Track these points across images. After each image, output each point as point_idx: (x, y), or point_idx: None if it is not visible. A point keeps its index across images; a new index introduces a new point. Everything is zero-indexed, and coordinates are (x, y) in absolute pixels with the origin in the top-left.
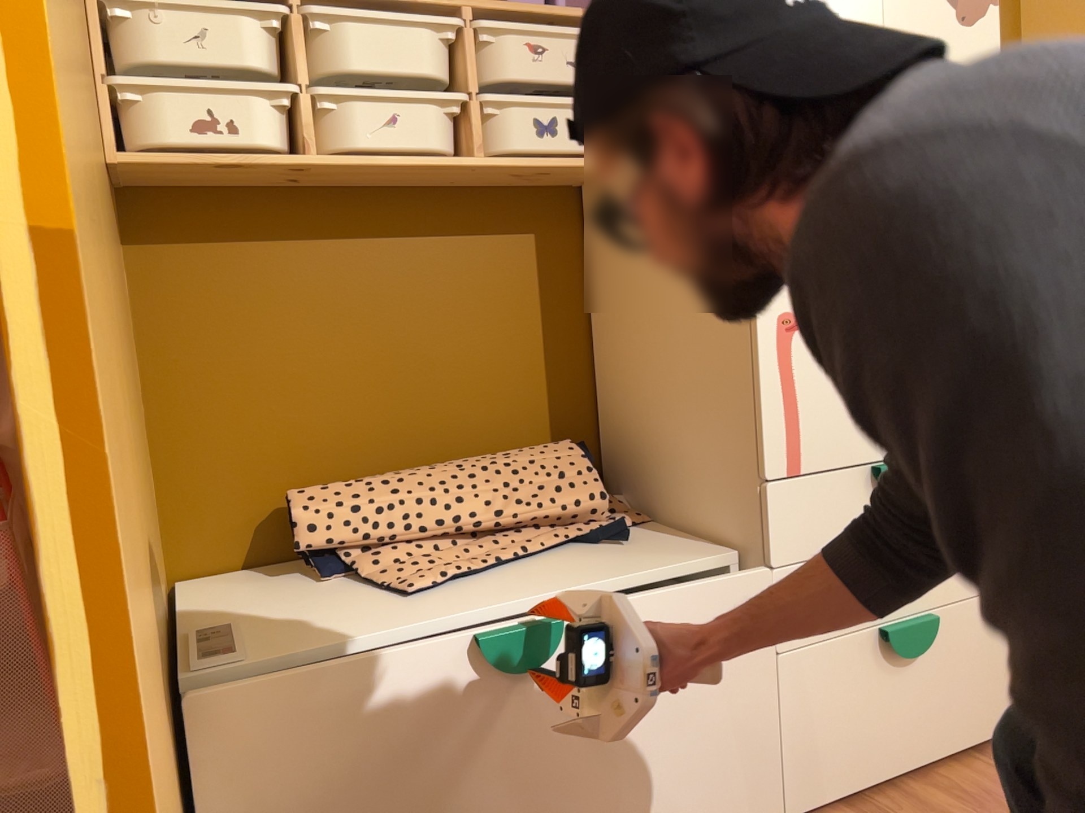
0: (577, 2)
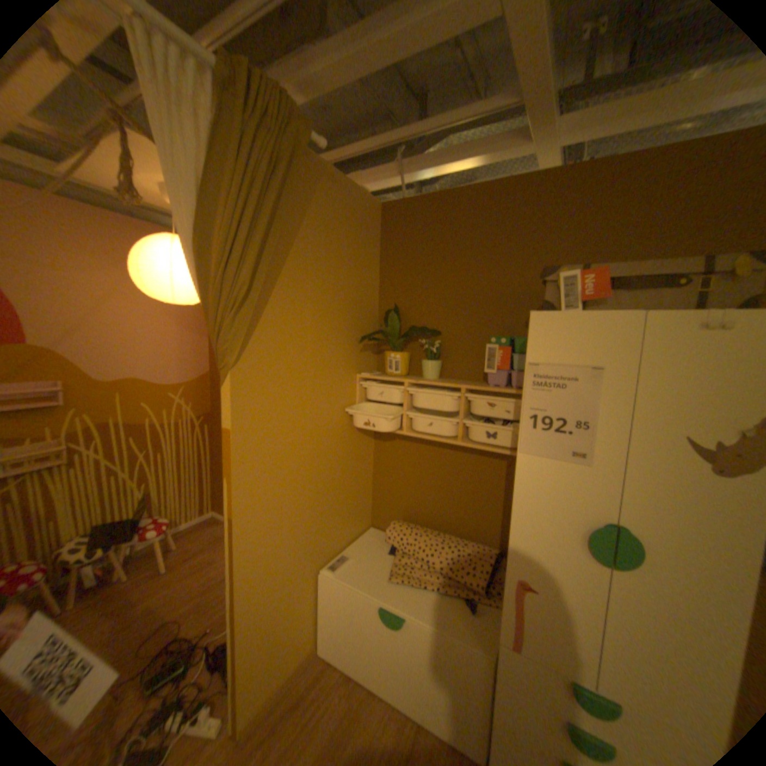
0: (522, 382)
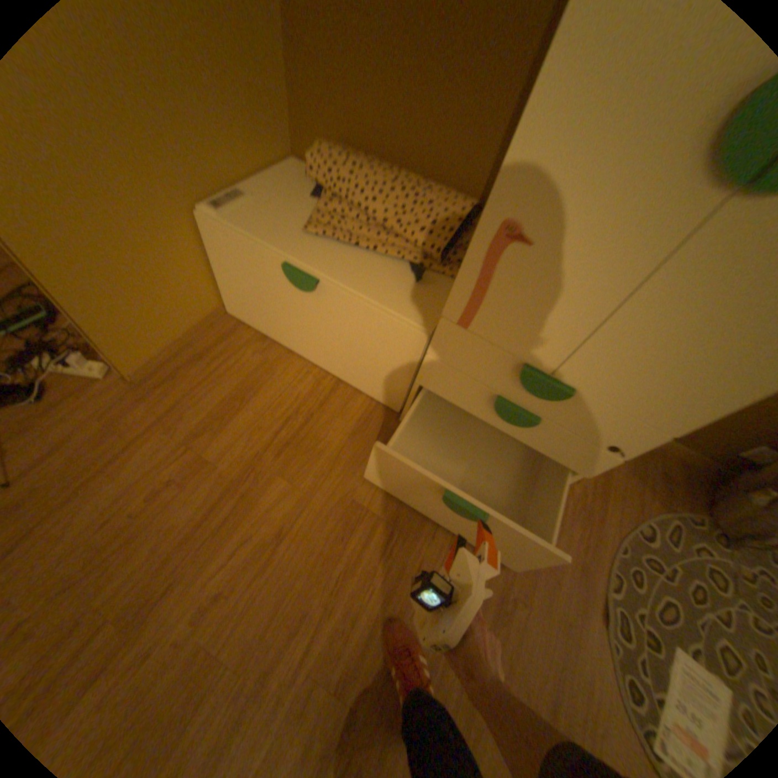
0: None
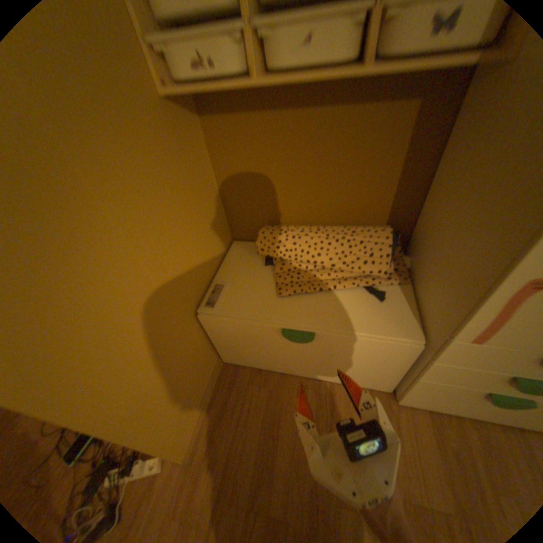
0: None
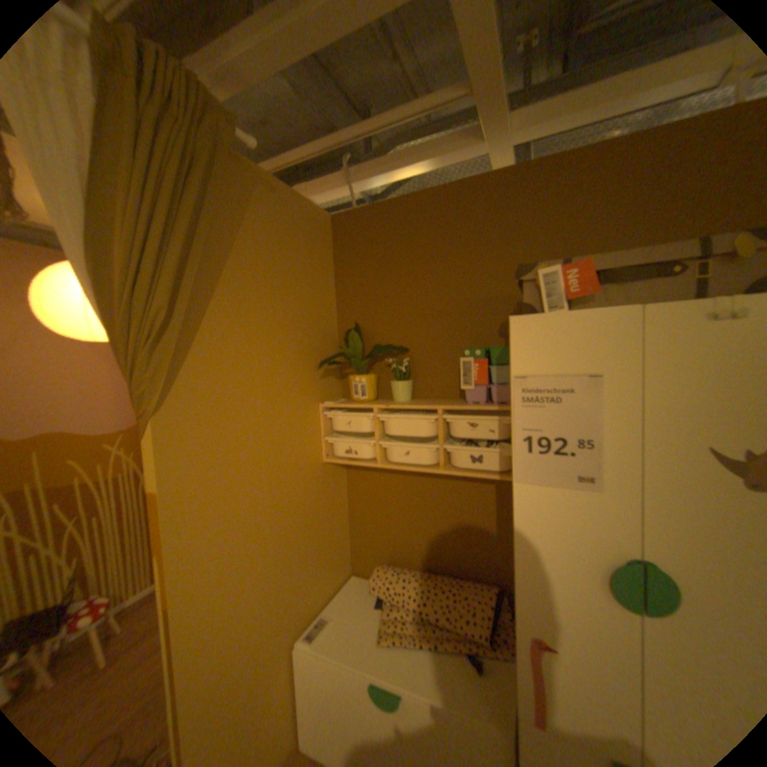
0: (503, 397)
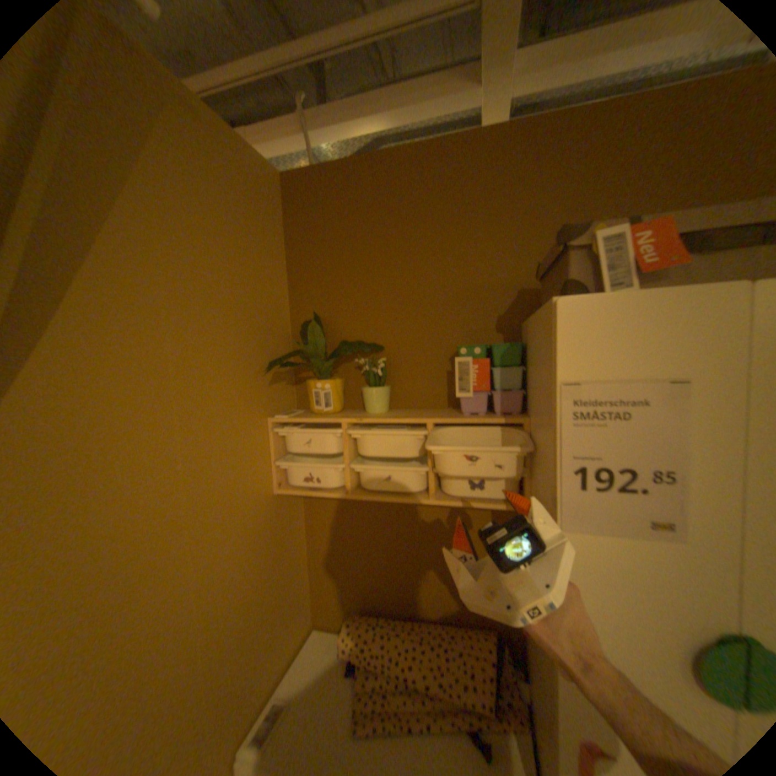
0: (509, 406)
